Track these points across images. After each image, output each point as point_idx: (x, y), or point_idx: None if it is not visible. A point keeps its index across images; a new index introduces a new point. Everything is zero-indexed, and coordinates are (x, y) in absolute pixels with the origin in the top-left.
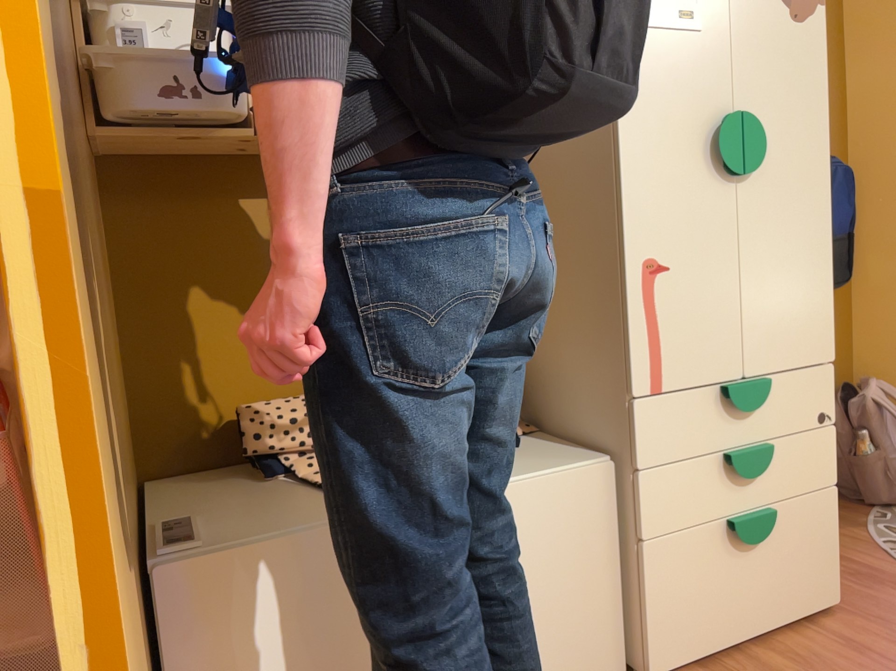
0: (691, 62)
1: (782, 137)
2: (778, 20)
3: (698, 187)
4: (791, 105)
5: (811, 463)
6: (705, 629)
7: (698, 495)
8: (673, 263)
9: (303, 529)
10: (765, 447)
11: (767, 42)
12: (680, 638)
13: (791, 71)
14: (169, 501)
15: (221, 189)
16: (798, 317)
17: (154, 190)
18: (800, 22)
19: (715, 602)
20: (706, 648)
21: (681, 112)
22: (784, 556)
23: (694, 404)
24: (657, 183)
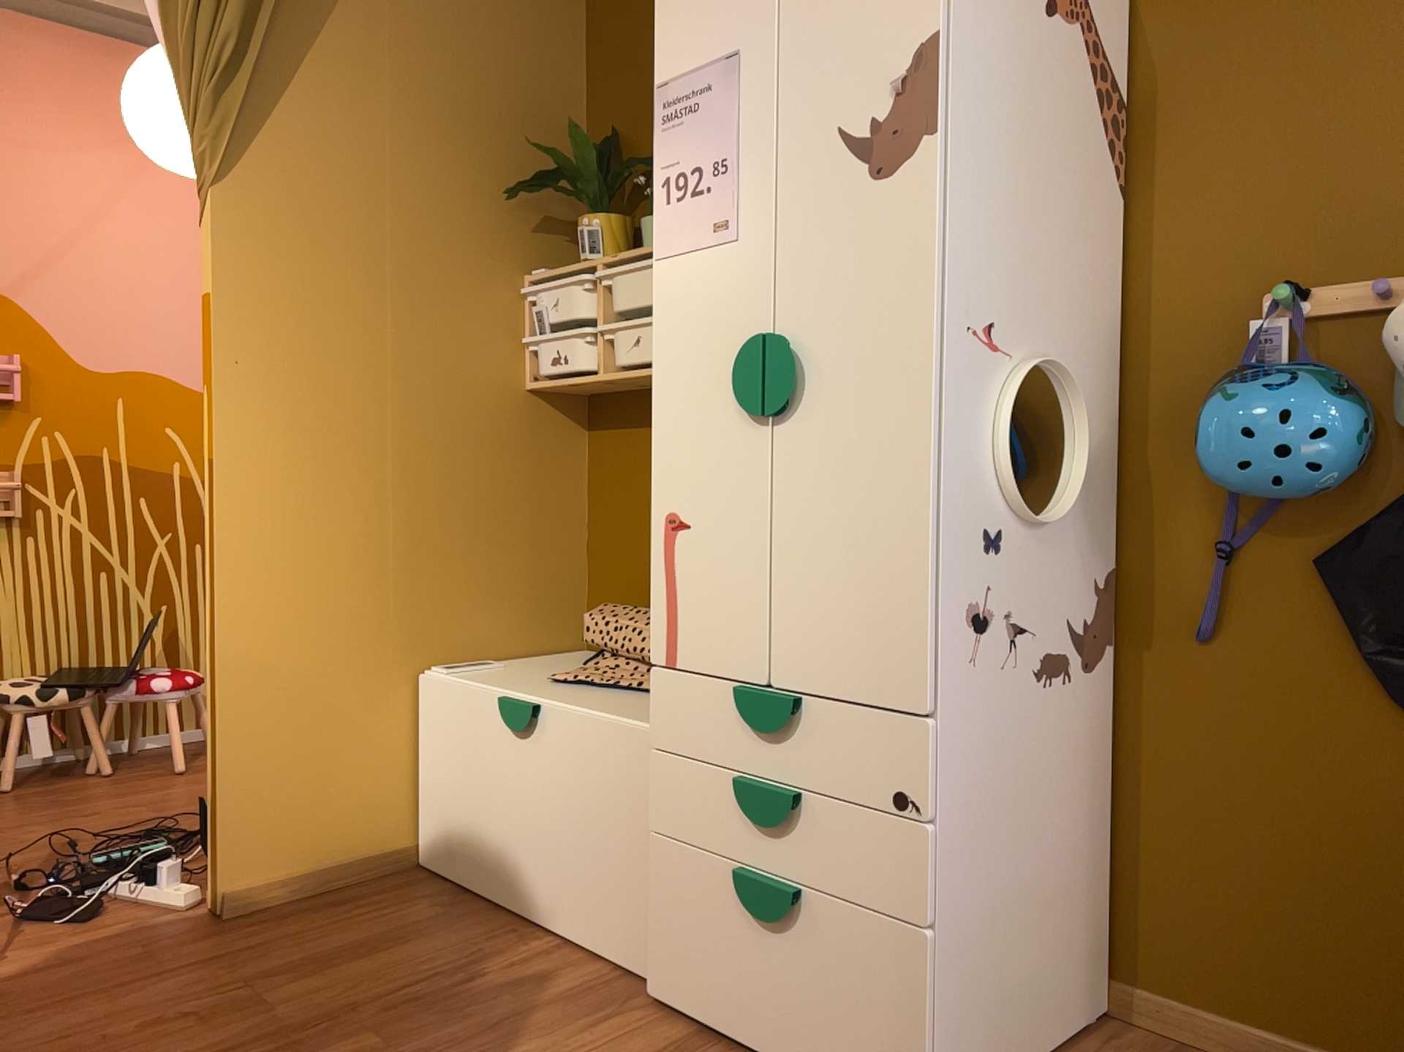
0: (723, 279)
1: (844, 355)
2: (846, 187)
3: (722, 429)
4: (863, 306)
5: (876, 865)
6: (705, 987)
7: (707, 812)
8: (692, 518)
9: (478, 683)
10: (779, 791)
11: (826, 225)
12: (677, 973)
13: (864, 256)
14: (535, 657)
15: (643, 416)
16: (860, 625)
17: (608, 418)
18: (883, 177)
19: (719, 964)
20: (705, 1013)
21: (710, 341)
22: (819, 977)
23: (708, 695)
24: (681, 425)
